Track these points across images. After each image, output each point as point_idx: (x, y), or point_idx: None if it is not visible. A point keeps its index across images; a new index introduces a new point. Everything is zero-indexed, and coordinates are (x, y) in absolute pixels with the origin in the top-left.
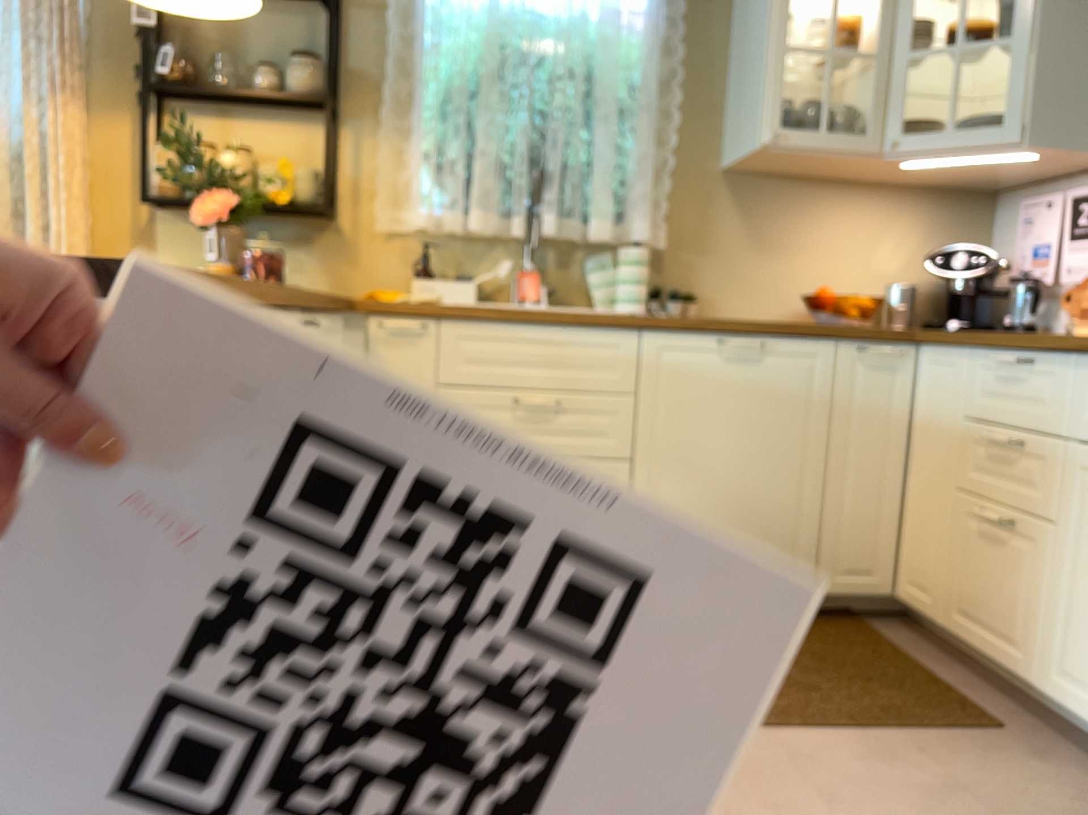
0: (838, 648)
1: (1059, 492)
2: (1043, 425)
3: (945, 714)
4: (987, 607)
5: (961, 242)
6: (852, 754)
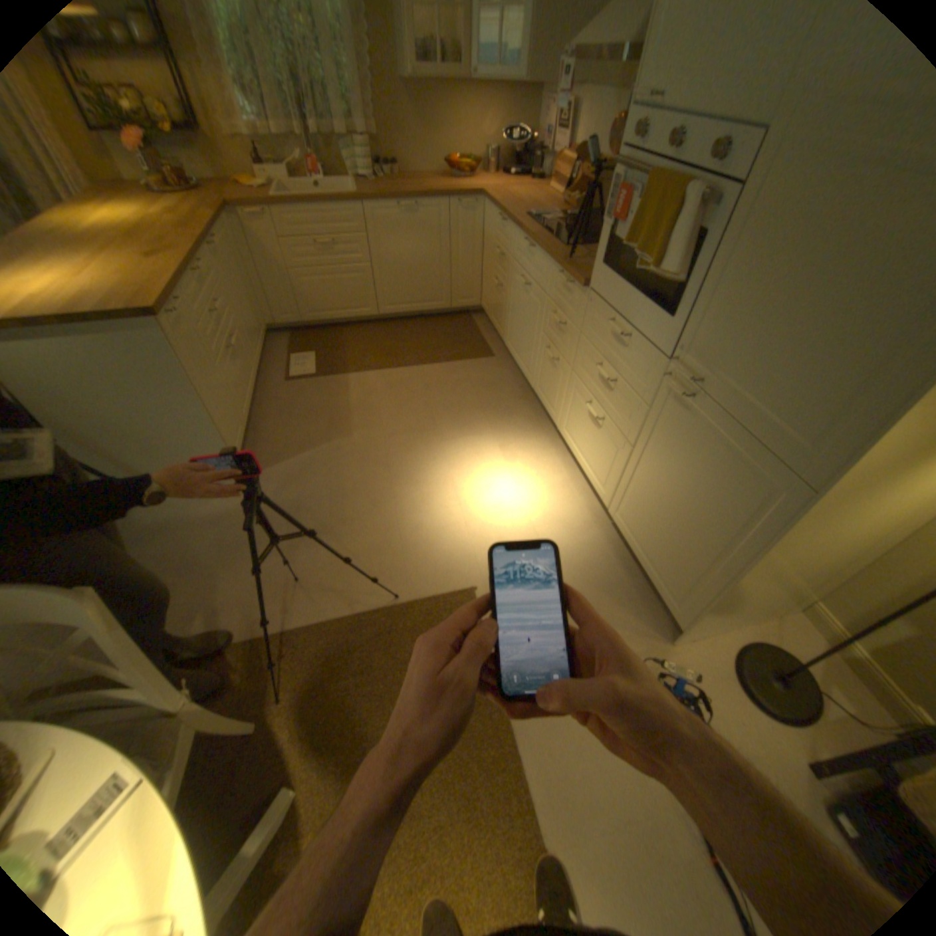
0: (454, 330)
1: (508, 278)
2: (506, 250)
3: (477, 353)
4: (495, 315)
5: (523, 117)
6: (441, 371)
